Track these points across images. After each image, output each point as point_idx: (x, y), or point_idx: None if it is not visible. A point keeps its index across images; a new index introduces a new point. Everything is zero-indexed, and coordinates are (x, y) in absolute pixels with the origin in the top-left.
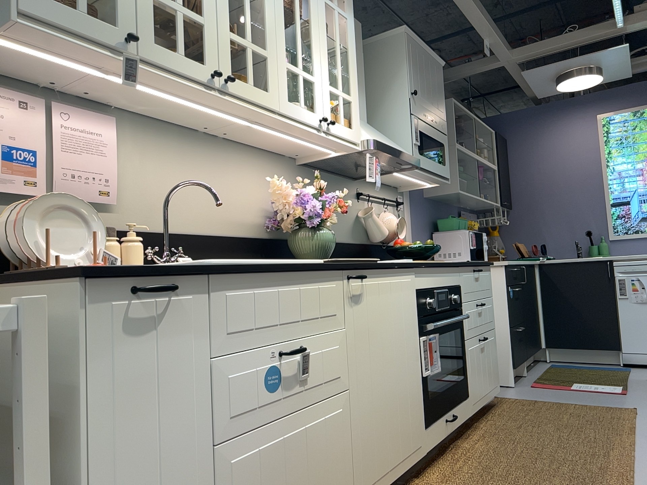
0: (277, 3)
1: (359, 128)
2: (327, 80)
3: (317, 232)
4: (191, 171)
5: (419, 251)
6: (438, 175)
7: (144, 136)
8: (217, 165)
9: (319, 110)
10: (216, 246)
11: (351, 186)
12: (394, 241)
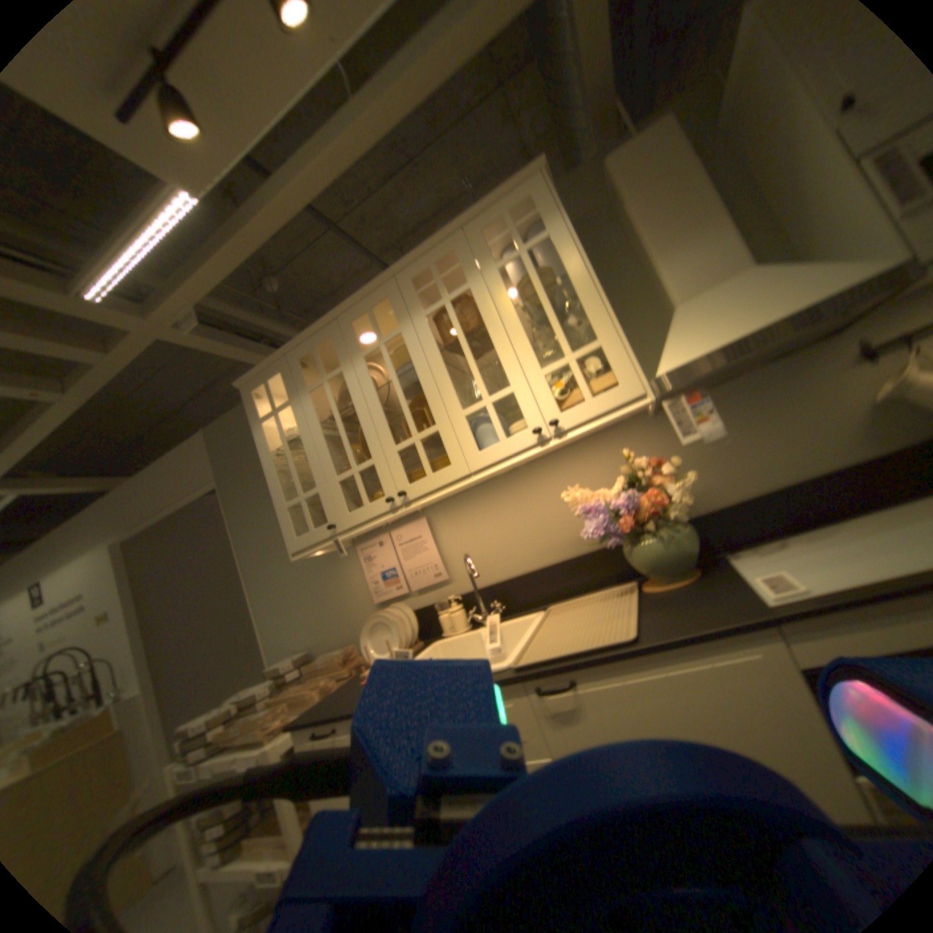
0: (430, 359)
1: (637, 366)
2: (533, 366)
3: (640, 542)
4: (502, 515)
5: None
6: None
7: (453, 511)
8: (527, 492)
9: (531, 417)
10: (551, 576)
11: (825, 353)
12: None
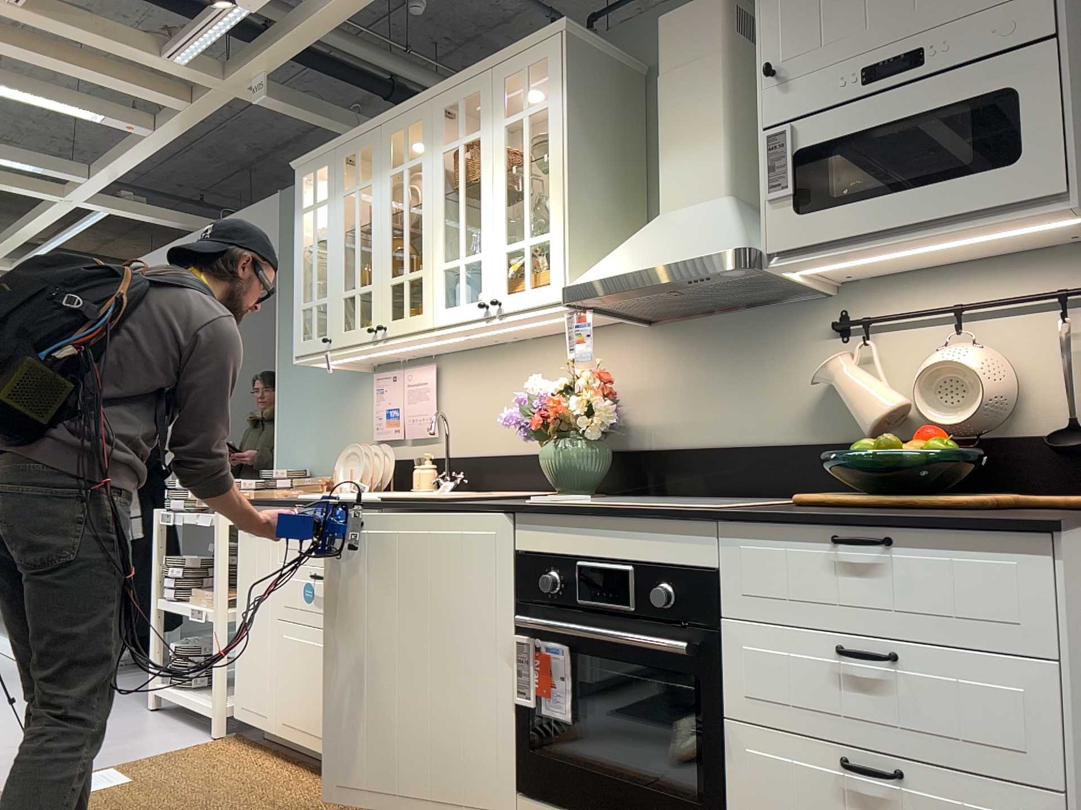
0: (434, 203)
1: (566, 273)
2: (499, 241)
3: (548, 447)
4: (497, 388)
5: (860, 467)
6: (958, 217)
7: (460, 368)
8: (524, 372)
9: (485, 292)
10: (515, 467)
11: (807, 315)
12: (1037, 421)
